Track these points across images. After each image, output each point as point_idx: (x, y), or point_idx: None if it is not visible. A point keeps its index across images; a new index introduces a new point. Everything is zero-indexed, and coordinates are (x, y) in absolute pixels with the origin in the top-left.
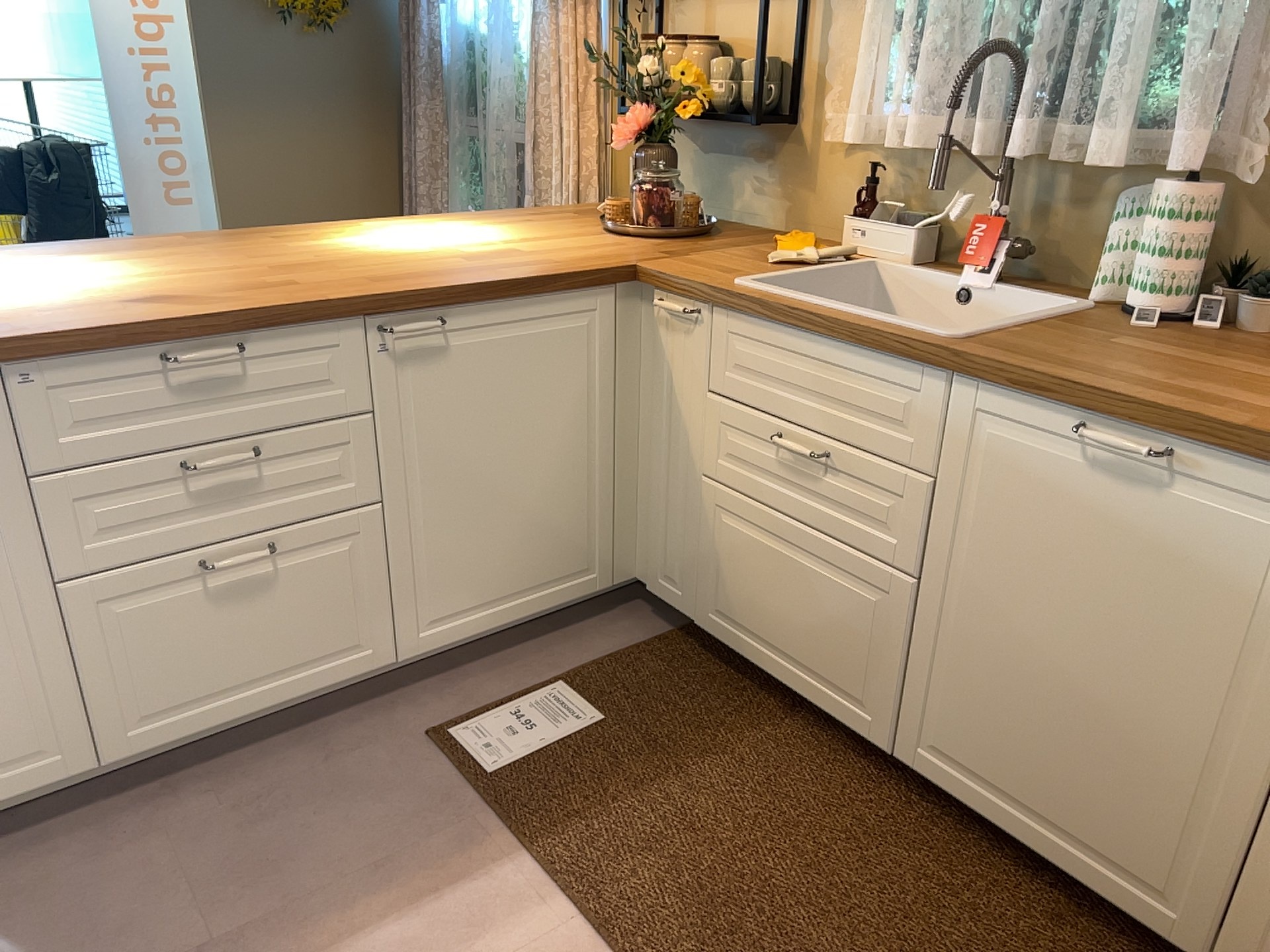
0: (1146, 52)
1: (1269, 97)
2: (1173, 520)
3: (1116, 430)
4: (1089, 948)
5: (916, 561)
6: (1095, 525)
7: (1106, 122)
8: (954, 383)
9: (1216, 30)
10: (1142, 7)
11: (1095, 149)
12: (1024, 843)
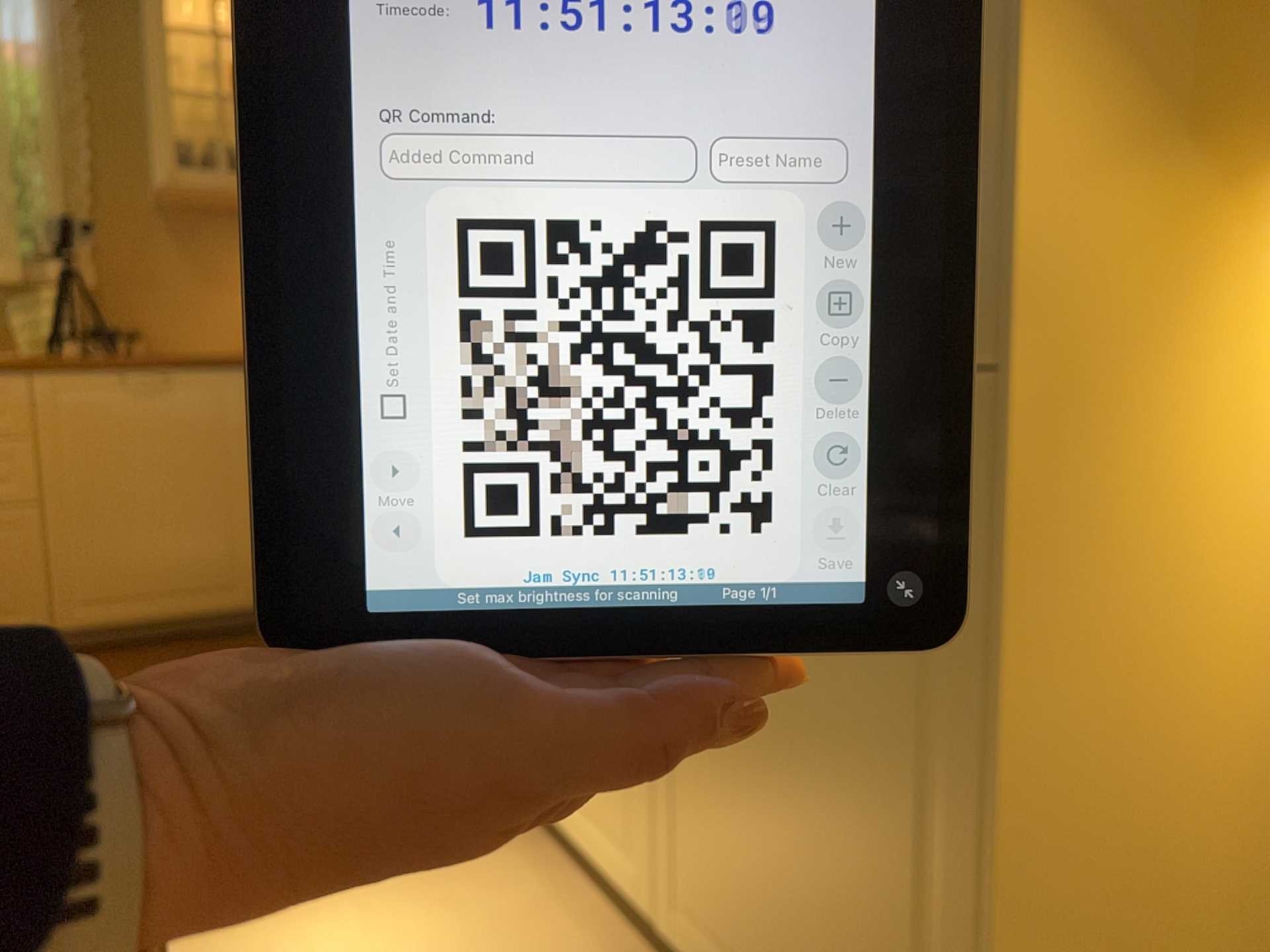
0: (9, 219)
1: (77, 244)
2: (174, 406)
3: (134, 373)
4: (210, 642)
5: (32, 493)
6: (138, 423)
7: (1, 254)
8: (27, 378)
9: (46, 211)
10: (0, 196)
11: (0, 269)
12: (154, 620)
